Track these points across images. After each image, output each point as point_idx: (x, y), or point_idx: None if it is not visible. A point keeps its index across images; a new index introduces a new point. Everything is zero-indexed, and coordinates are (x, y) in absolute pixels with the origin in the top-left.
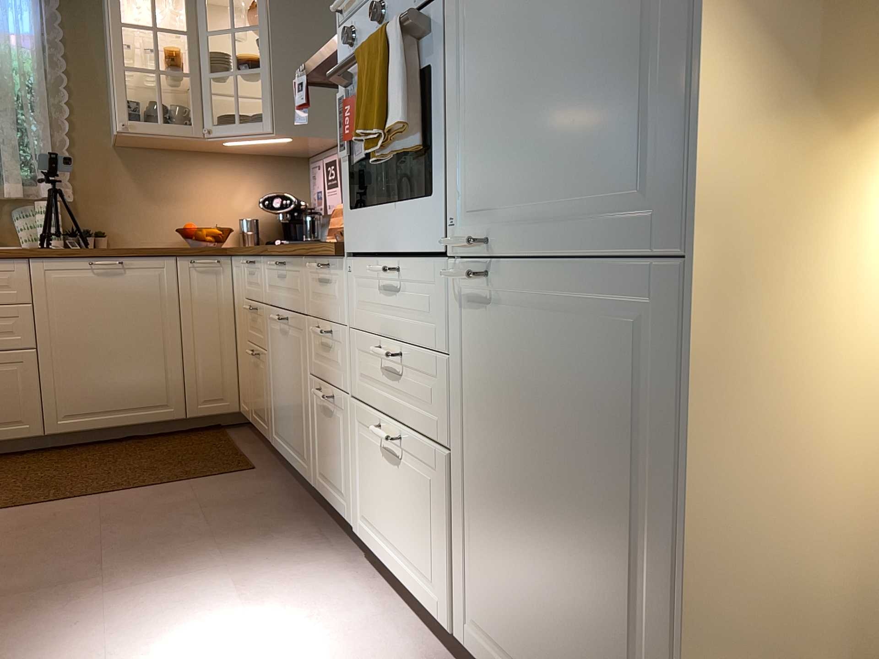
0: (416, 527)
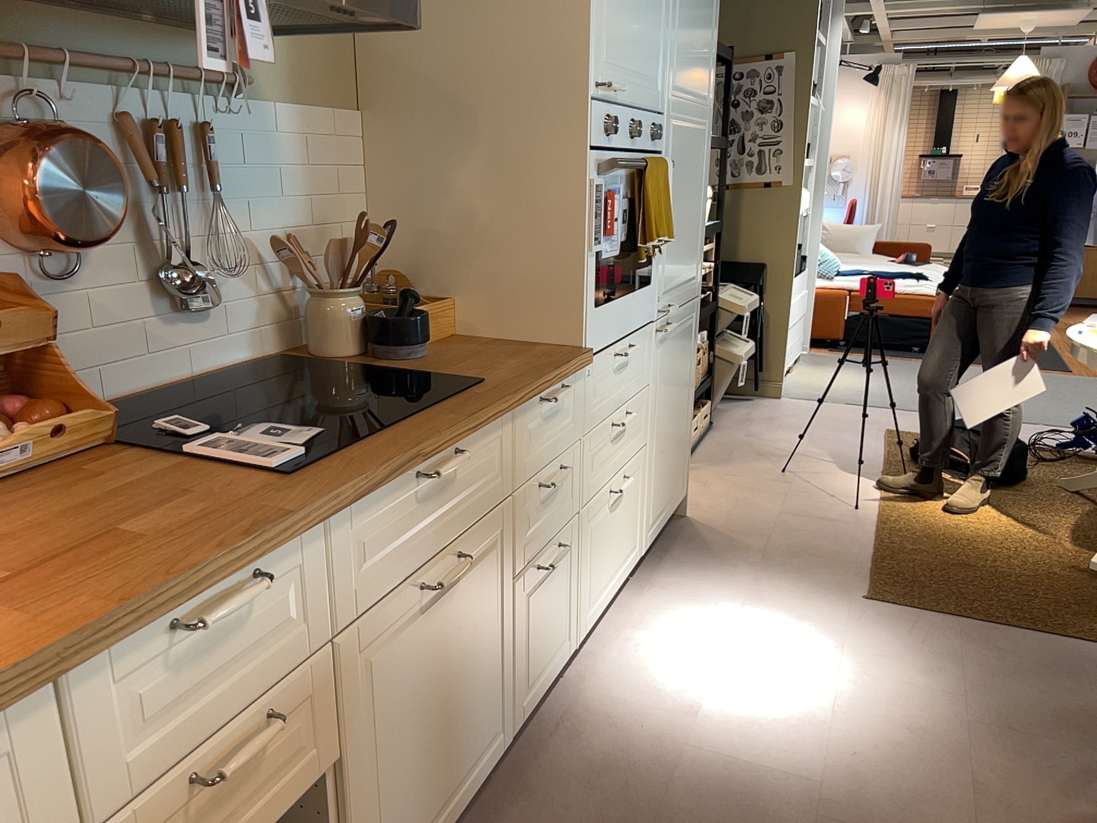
0: (626, 529)
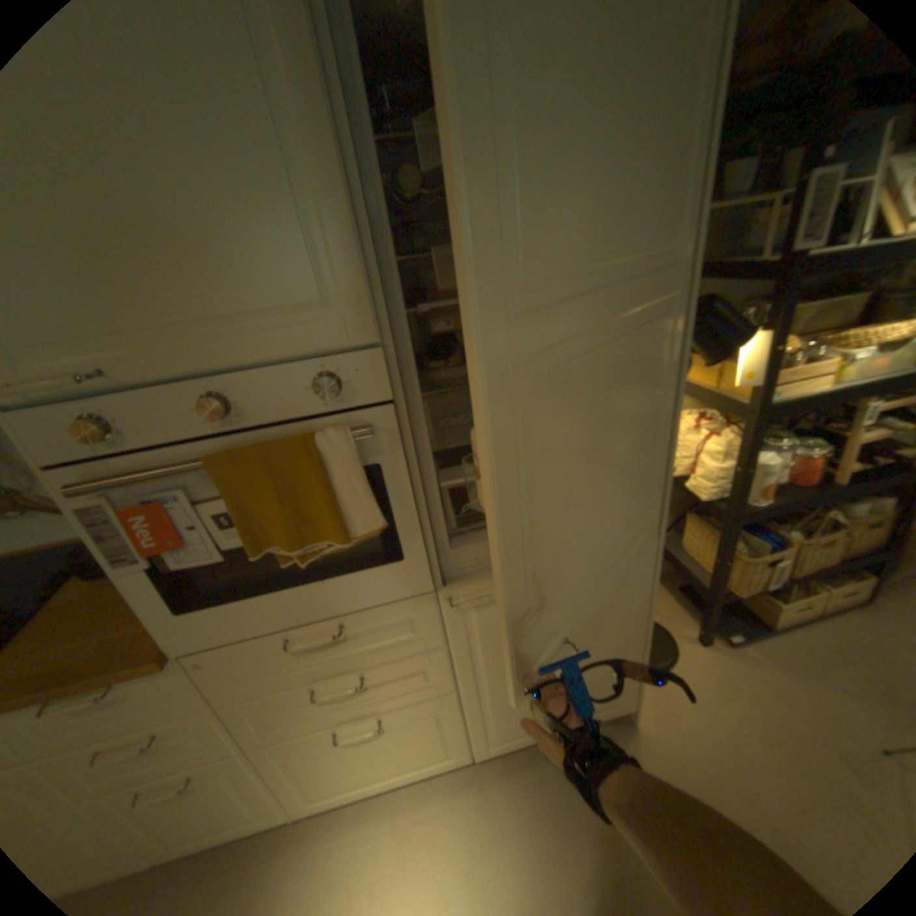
0: (405, 754)
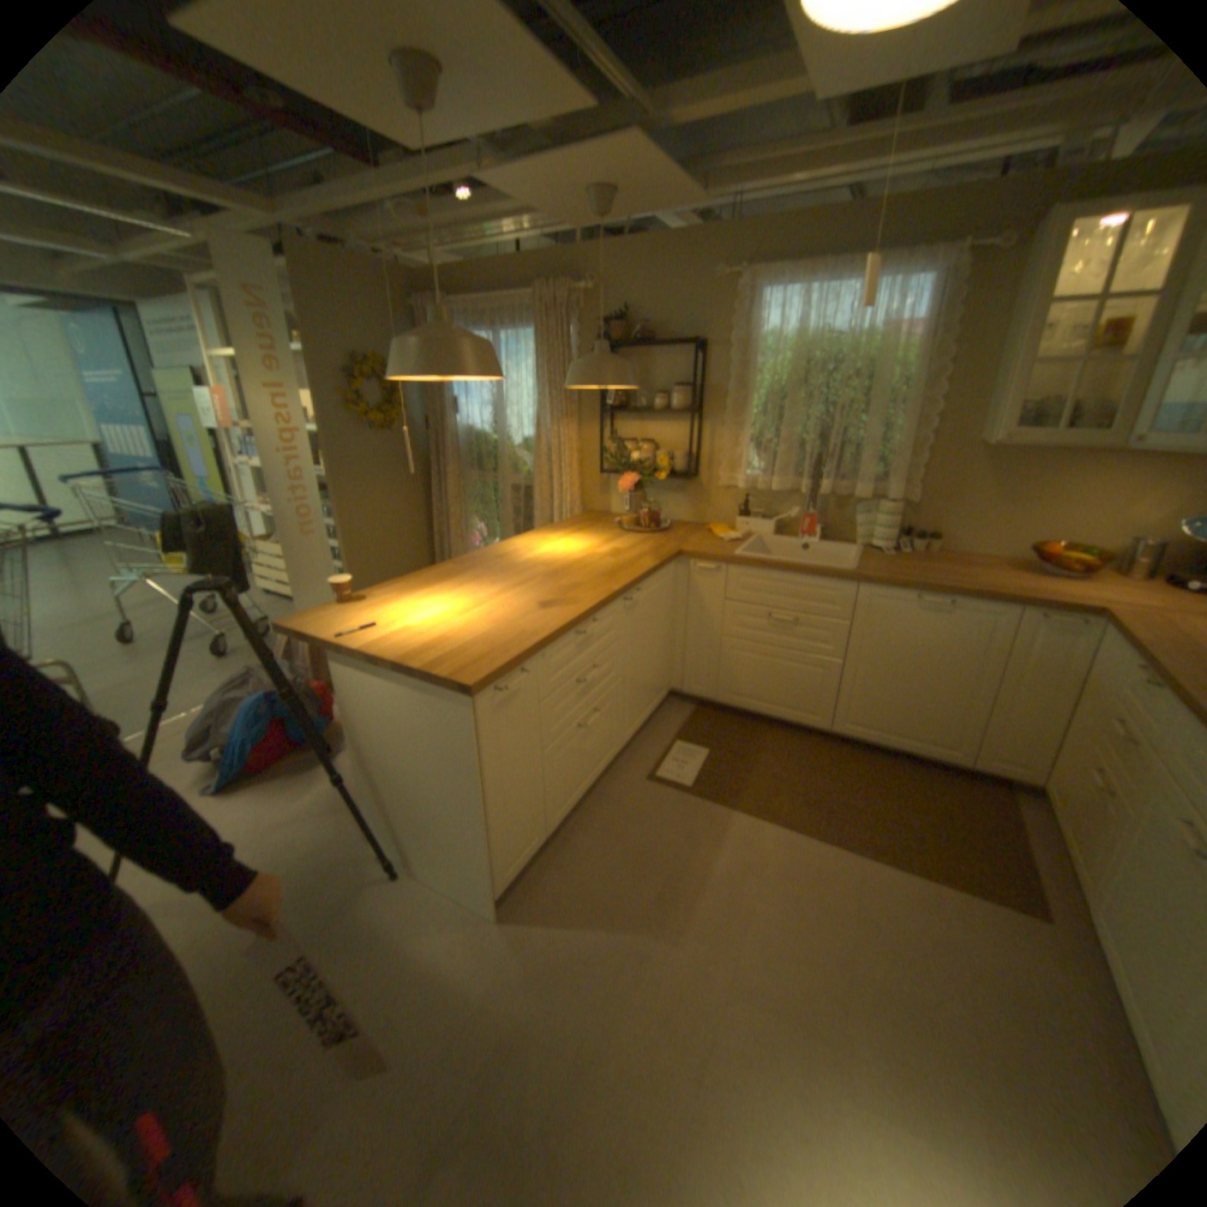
0: None
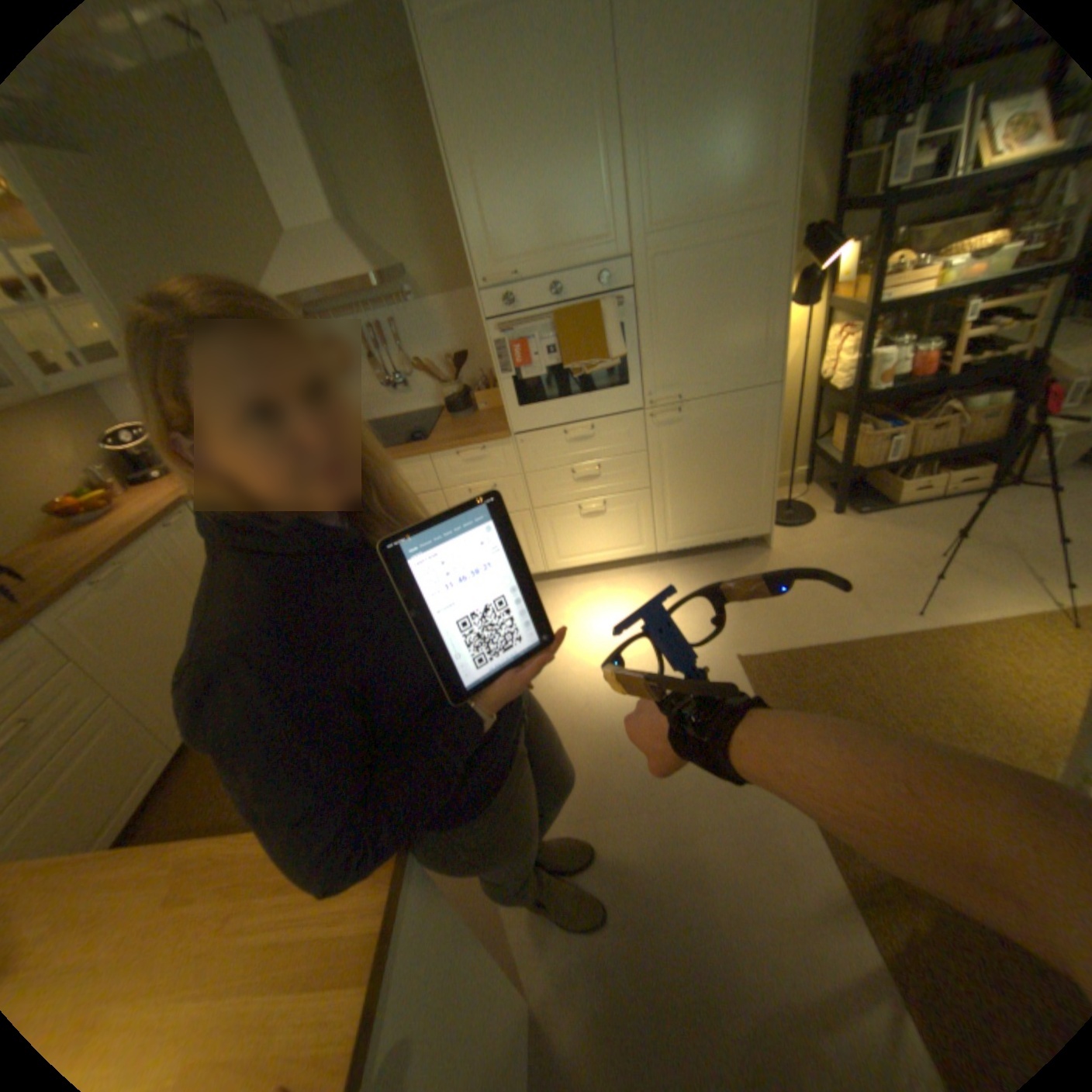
0: (614, 532)
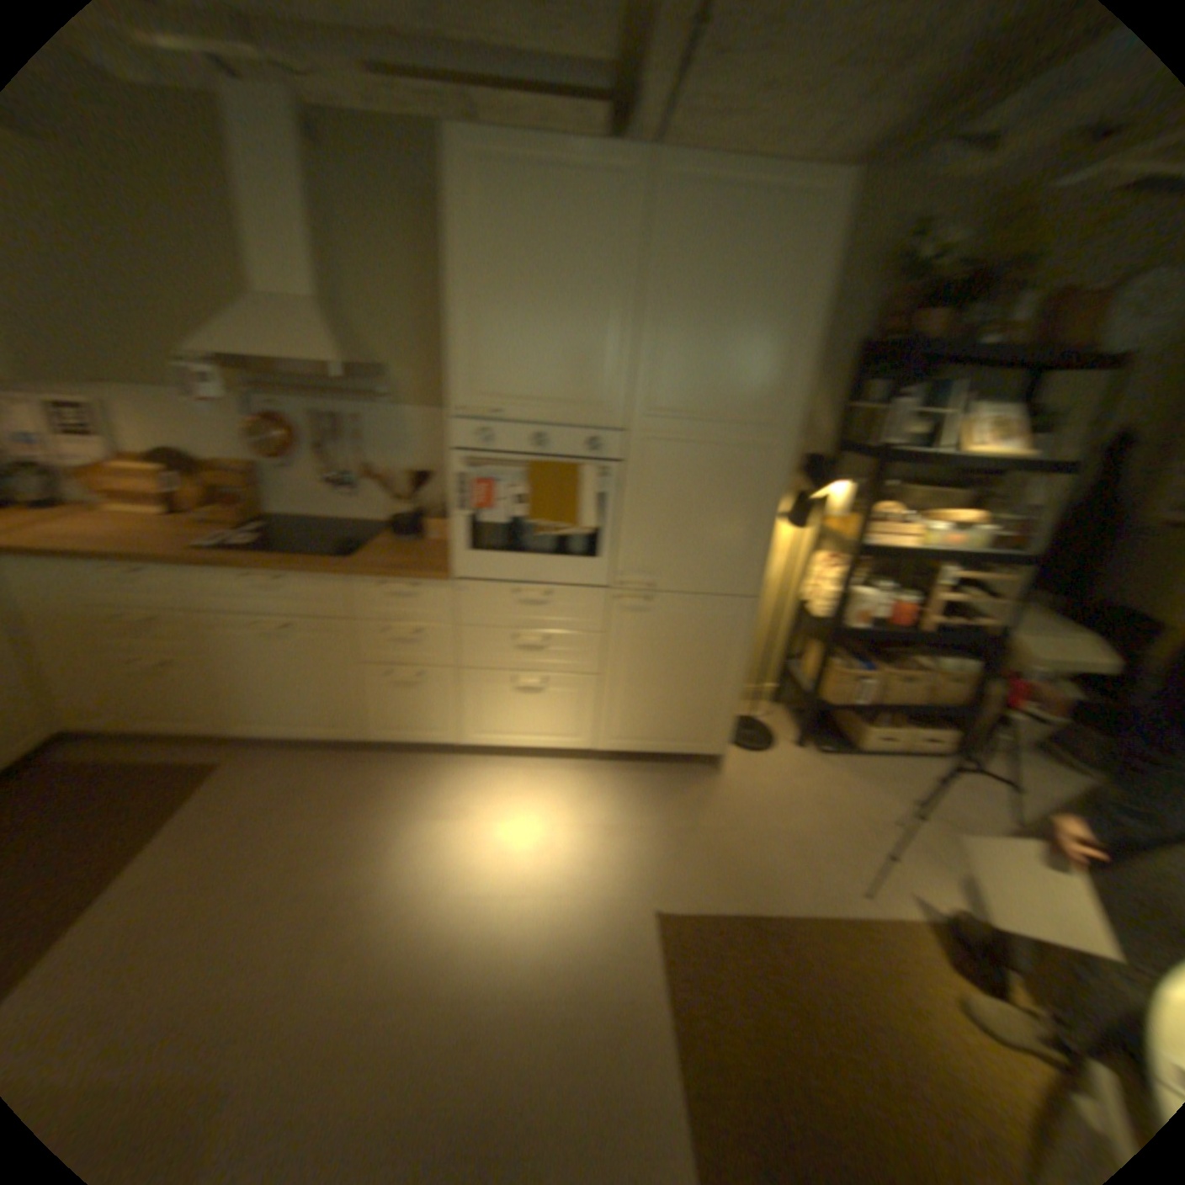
0: (555, 716)
